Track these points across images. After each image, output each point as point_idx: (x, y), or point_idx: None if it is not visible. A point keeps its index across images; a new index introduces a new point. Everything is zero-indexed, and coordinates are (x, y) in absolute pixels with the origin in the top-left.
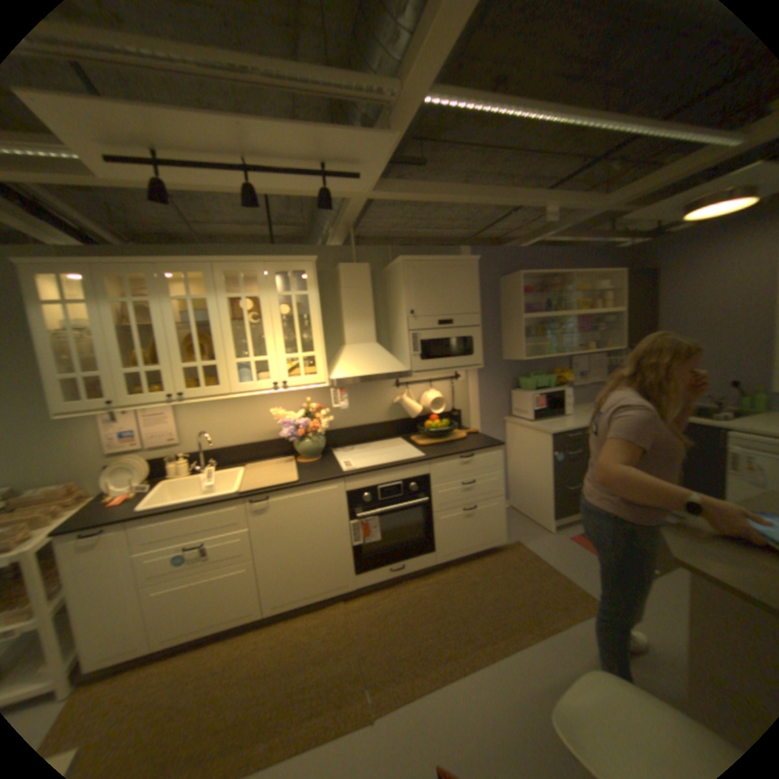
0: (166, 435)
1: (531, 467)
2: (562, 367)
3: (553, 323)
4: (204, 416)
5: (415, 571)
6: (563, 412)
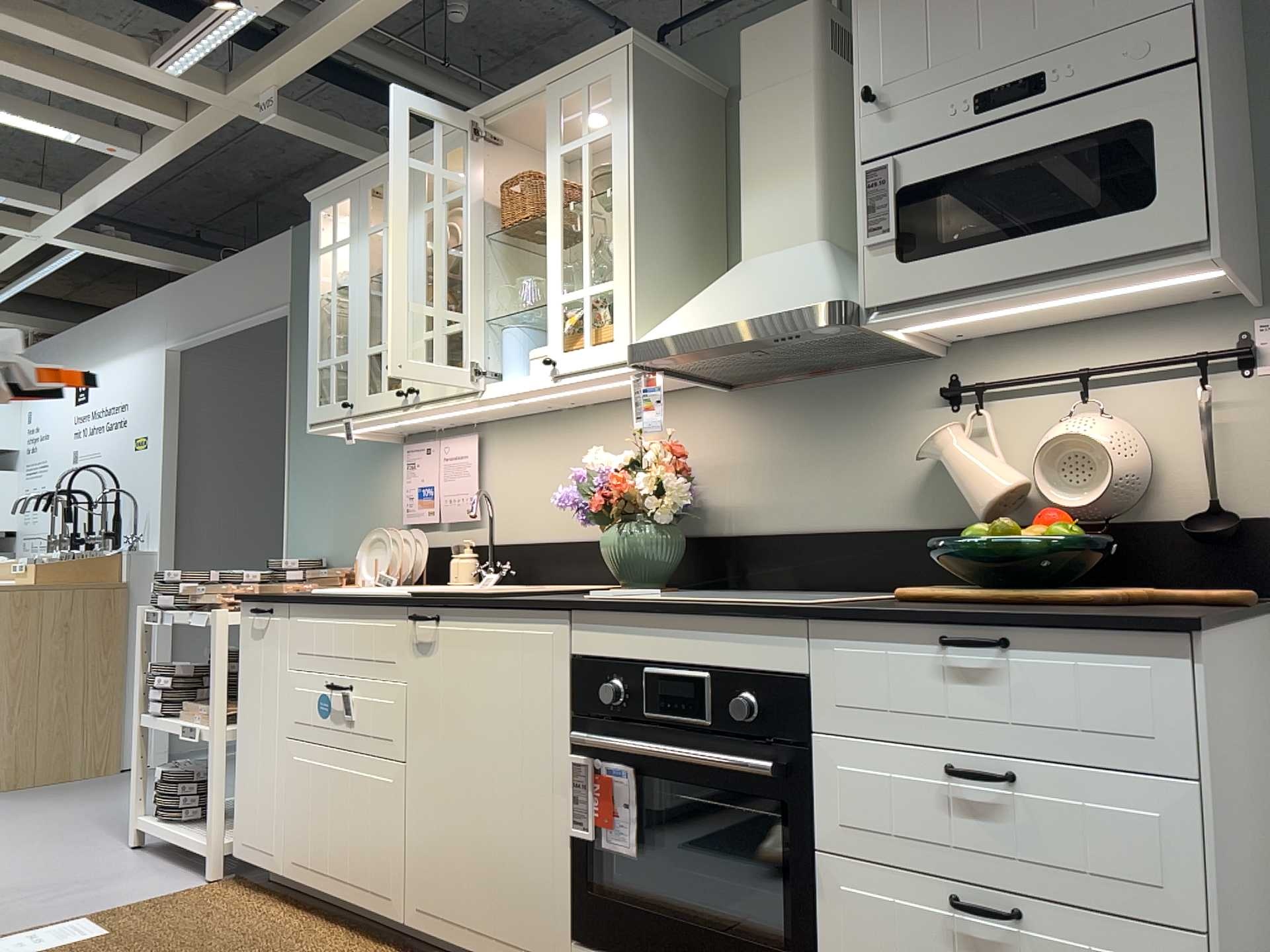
0: (460, 501)
1: None
2: None
3: None
4: (514, 467)
5: None
6: None
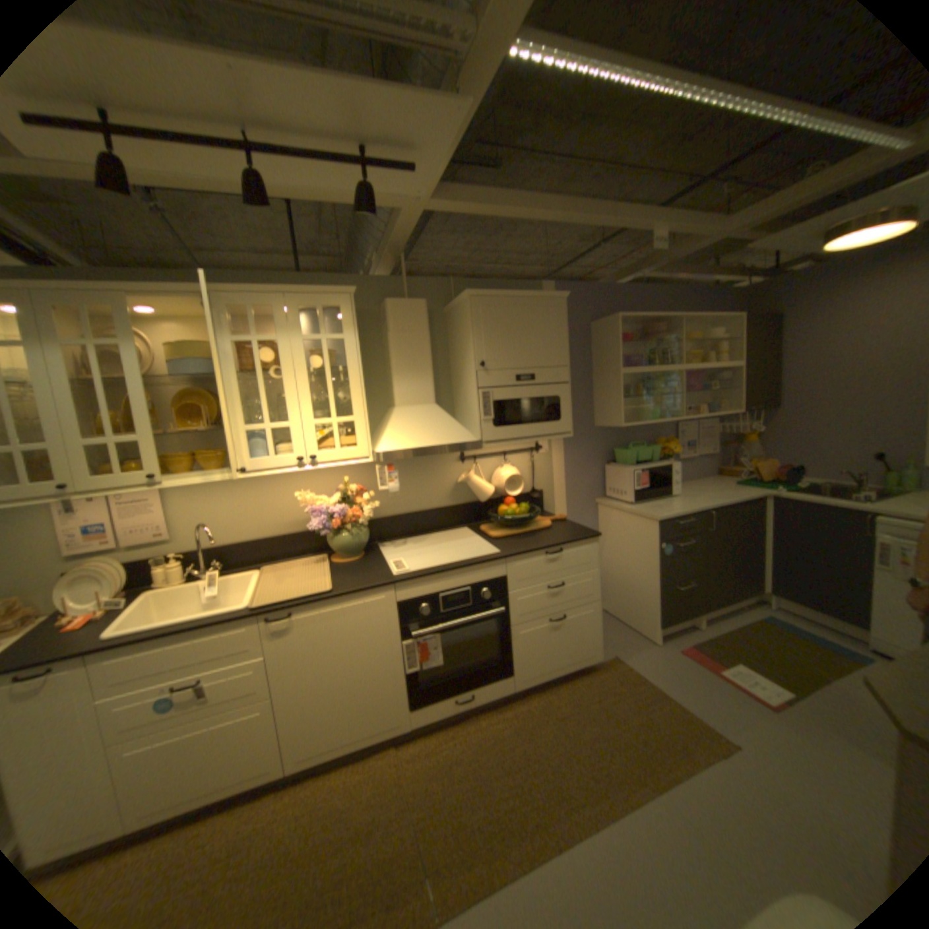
0: (148, 530)
1: (629, 562)
2: (665, 435)
3: (656, 380)
4: (201, 502)
5: (487, 703)
6: (669, 493)
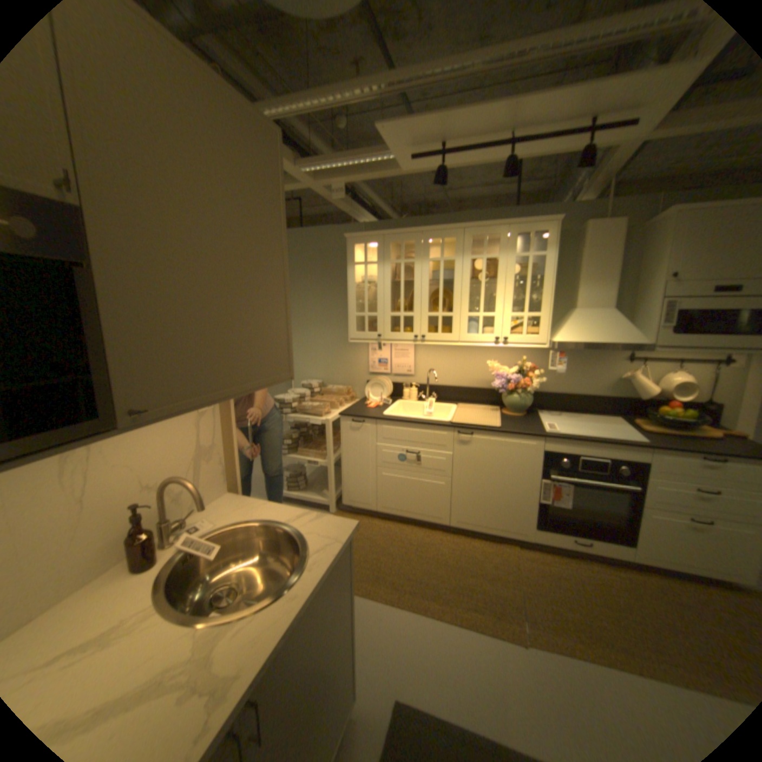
0: (405, 368)
1: None
2: None
3: None
4: (432, 357)
5: (604, 557)
6: None
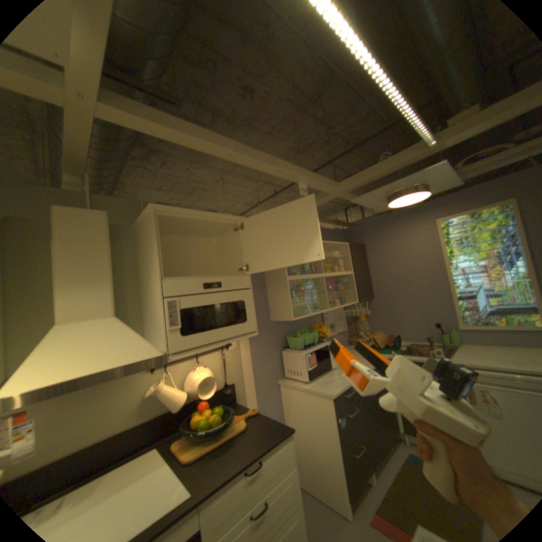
0: None
1: (312, 437)
2: (316, 322)
3: (307, 284)
4: None
5: None
6: (329, 367)
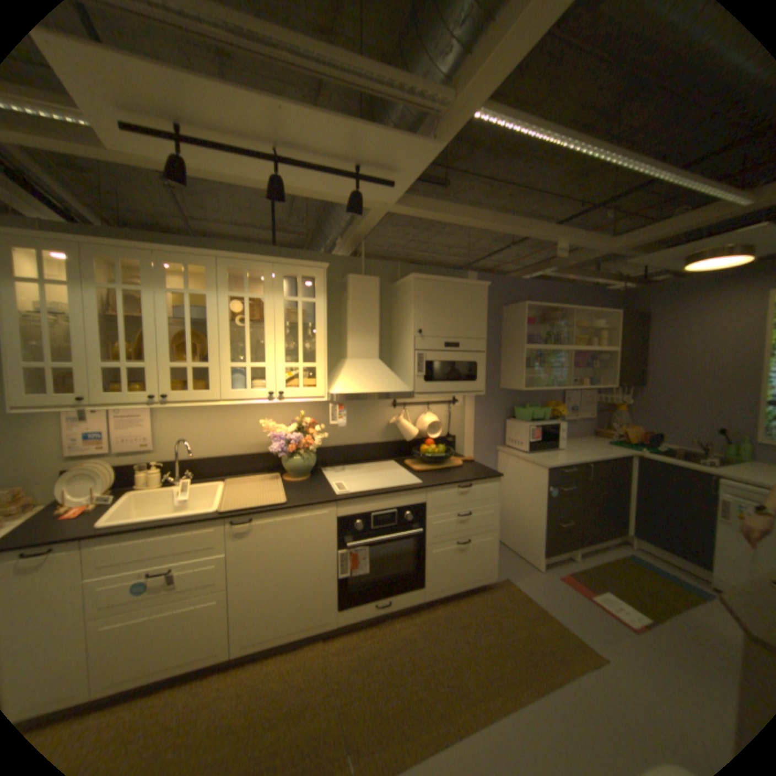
0: (137, 441)
1: (522, 500)
2: (555, 400)
3: (551, 356)
4: (183, 422)
5: (401, 610)
6: (557, 447)
